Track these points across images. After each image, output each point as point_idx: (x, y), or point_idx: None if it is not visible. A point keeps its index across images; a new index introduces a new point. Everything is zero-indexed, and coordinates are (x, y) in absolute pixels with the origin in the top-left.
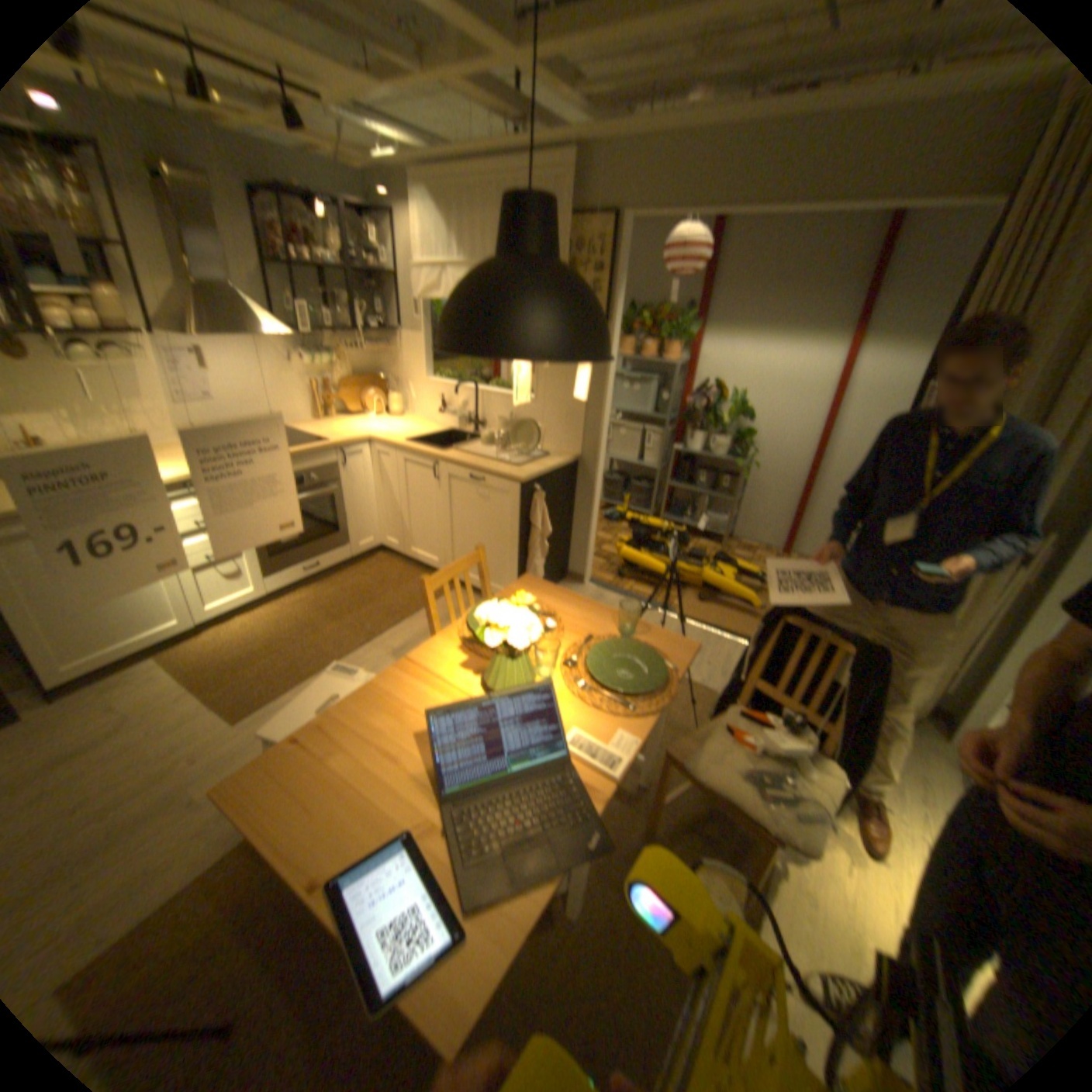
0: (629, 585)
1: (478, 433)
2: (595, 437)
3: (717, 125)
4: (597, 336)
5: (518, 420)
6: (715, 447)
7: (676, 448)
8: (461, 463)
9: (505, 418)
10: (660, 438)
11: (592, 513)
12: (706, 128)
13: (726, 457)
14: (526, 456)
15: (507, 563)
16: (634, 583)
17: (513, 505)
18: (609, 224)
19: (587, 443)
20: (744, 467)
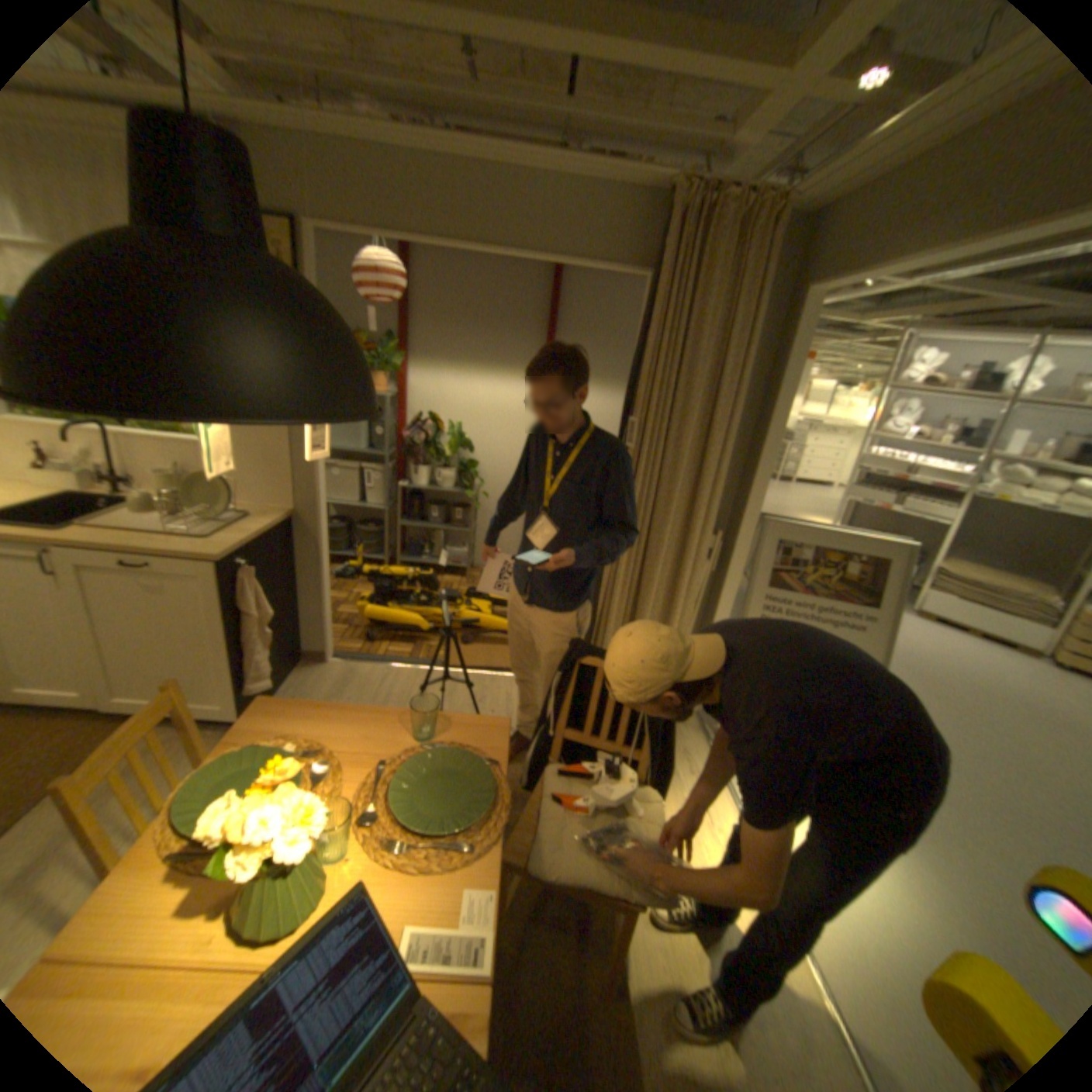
0: (382, 648)
1: (119, 495)
2: (310, 486)
3: (398, 147)
4: (363, 380)
5: (187, 473)
6: (439, 480)
7: (399, 485)
8: (96, 547)
9: (164, 470)
10: (380, 476)
11: (322, 577)
12: (386, 147)
13: (452, 490)
14: (213, 522)
15: (211, 672)
16: (388, 644)
17: (206, 592)
18: (282, 231)
19: (300, 495)
20: (471, 498)
